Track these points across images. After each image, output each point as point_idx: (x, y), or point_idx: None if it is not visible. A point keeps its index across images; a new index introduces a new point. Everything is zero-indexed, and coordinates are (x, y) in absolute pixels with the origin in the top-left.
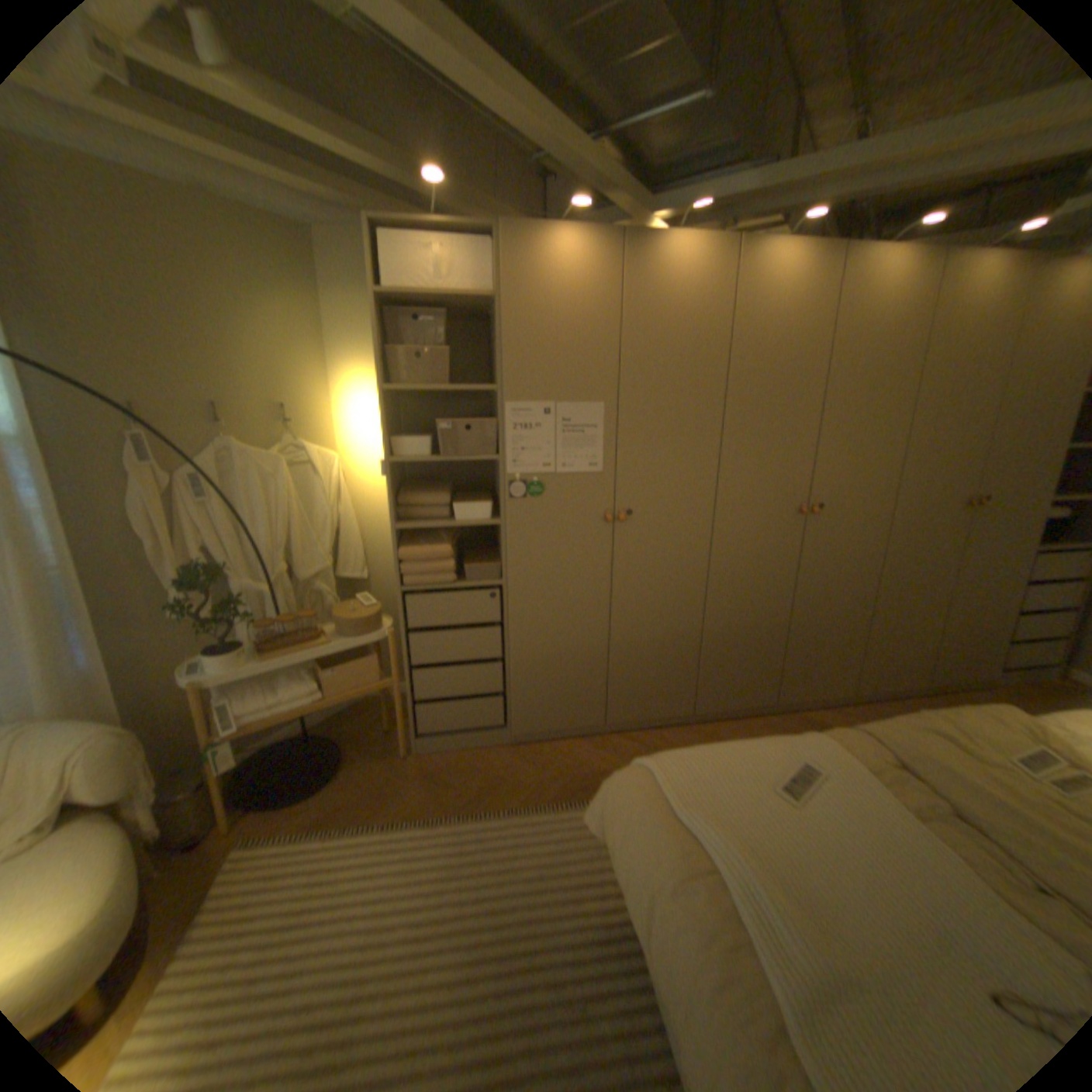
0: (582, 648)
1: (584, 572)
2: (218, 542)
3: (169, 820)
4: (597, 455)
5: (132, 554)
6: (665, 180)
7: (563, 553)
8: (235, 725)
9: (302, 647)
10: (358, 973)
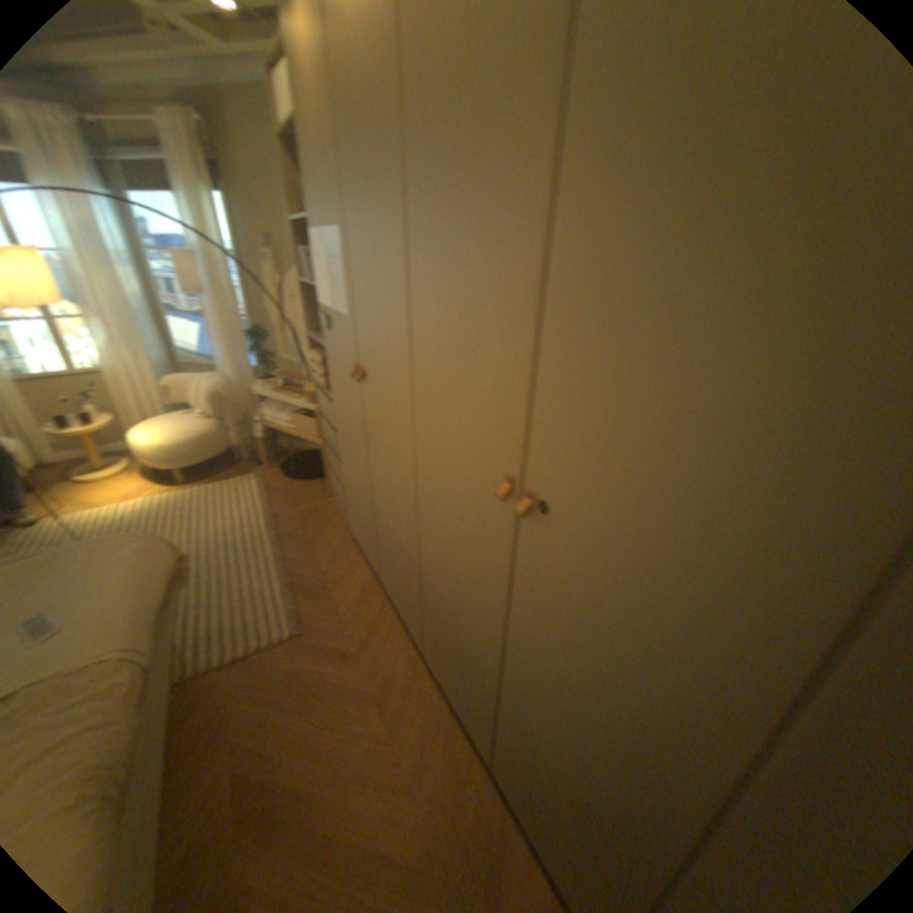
0: (362, 498)
1: (353, 424)
2: (295, 323)
3: (253, 448)
4: (342, 296)
5: (268, 320)
6: None
7: (344, 397)
8: (259, 419)
9: (284, 395)
10: (172, 537)
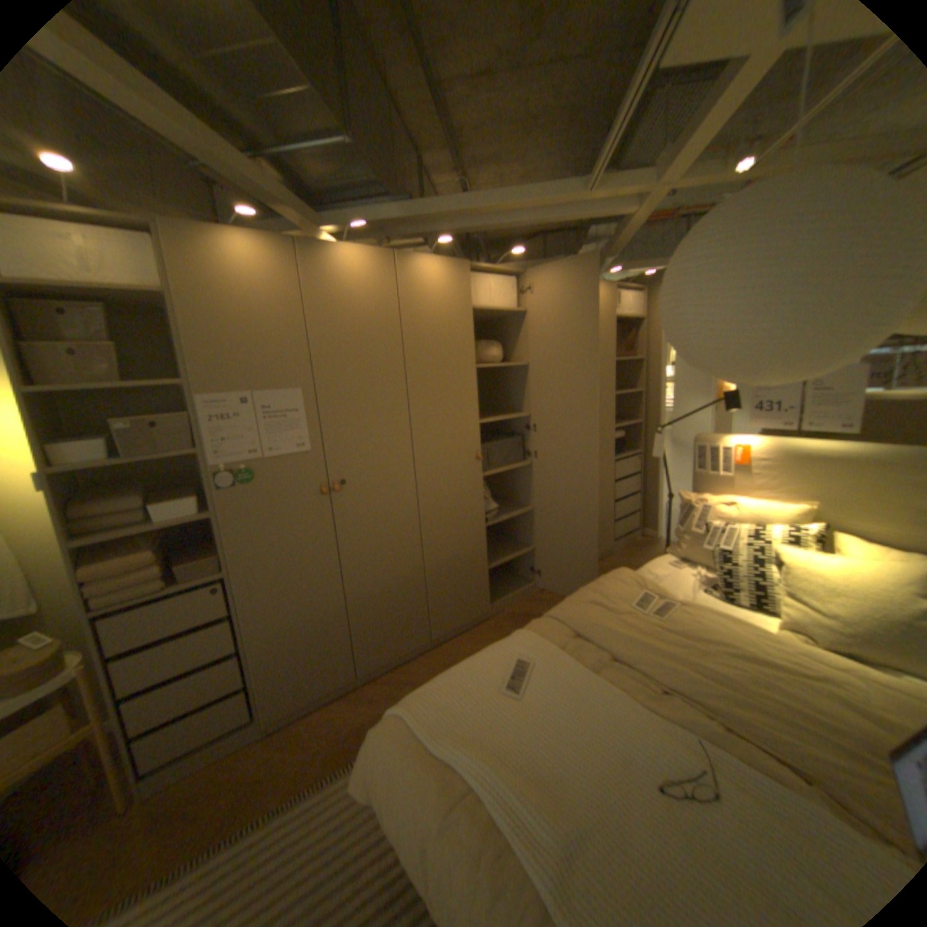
0: (321, 616)
1: (310, 545)
2: None
3: None
4: (304, 436)
5: None
6: (325, 203)
7: (286, 532)
8: None
9: None
10: None
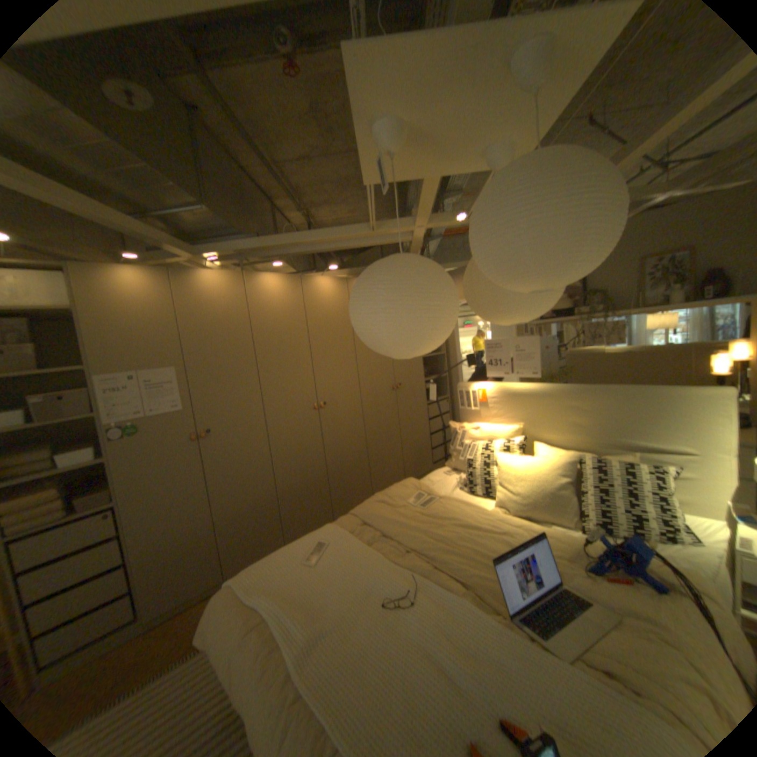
0: (193, 533)
1: (183, 479)
2: None
3: None
4: (177, 400)
5: None
6: (198, 239)
7: (163, 470)
8: None
9: None
10: None
